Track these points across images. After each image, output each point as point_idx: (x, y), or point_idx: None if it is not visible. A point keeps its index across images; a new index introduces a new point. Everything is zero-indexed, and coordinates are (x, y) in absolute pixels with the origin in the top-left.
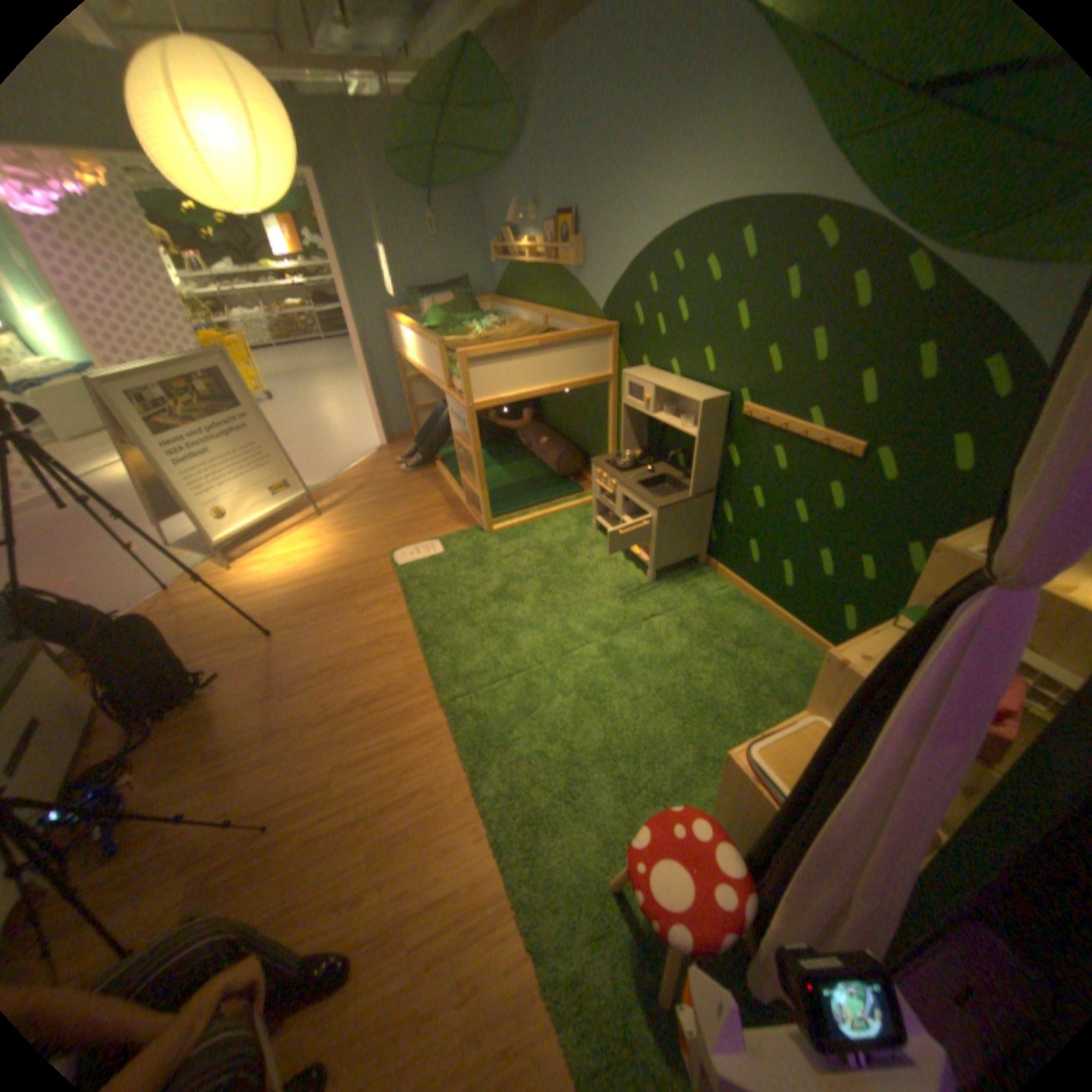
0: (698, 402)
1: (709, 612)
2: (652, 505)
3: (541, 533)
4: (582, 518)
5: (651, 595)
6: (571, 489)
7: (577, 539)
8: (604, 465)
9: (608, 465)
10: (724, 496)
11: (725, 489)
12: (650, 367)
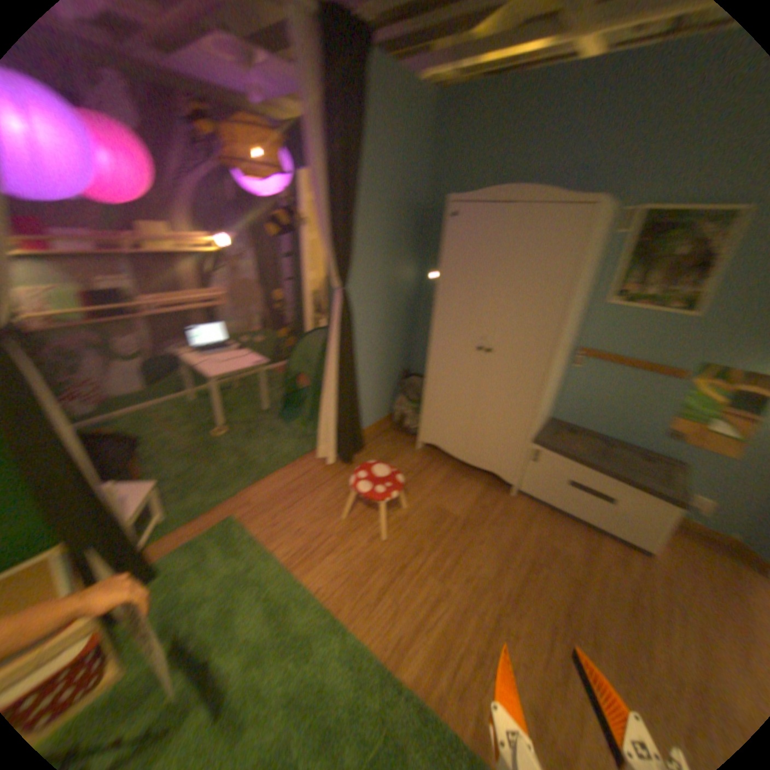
0: None
1: None
2: None
3: None
4: None
5: None
6: None
7: None
8: None
9: None
10: None
11: None
12: None
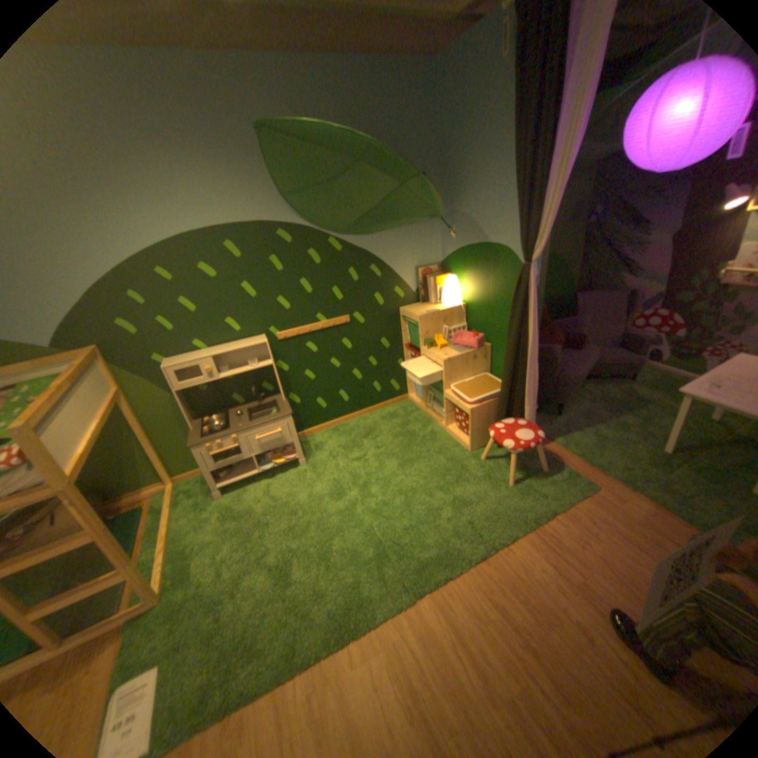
0: (263, 342)
1: (339, 442)
2: (285, 414)
3: (192, 543)
4: (190, 508)
5: (315, 465)
6: (129, 518)
7: (222, 511)
8: (203, 438)
9: (204, 437)
10: (288, 390)
11: (287, 386)
12: (168, 357)
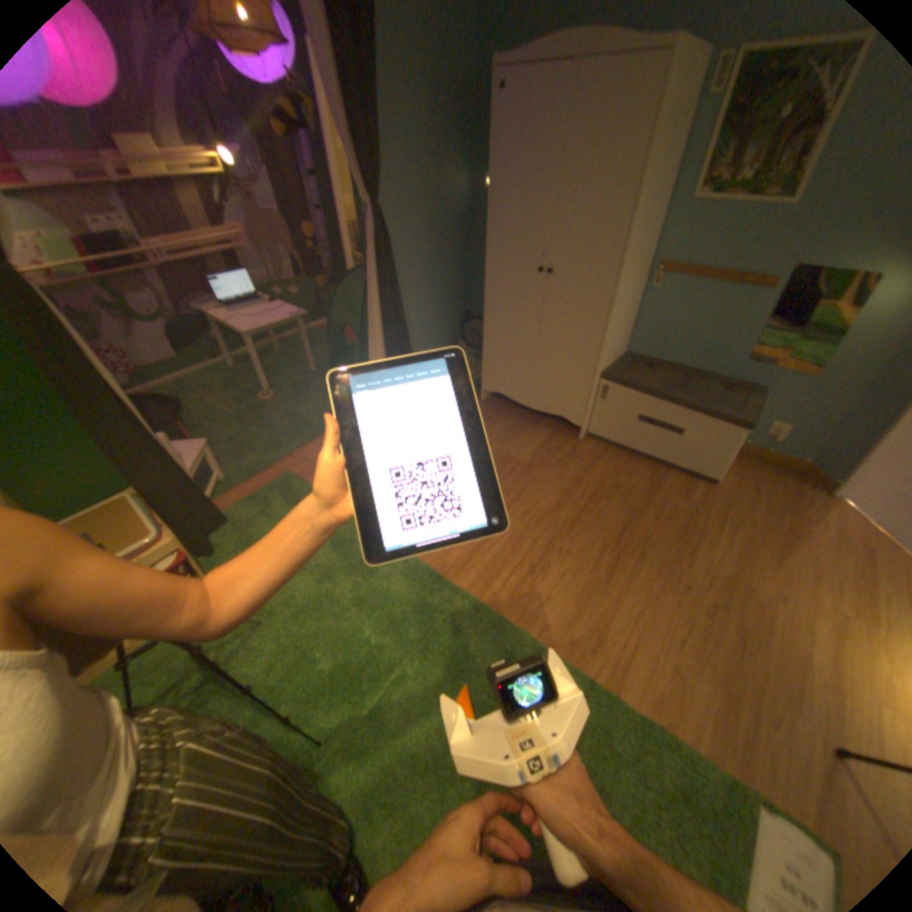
0: None
1: None
2: None
3: None
4: None
5: None
6: None
7: None
8: None
9: None
10: None
11: None
12: None
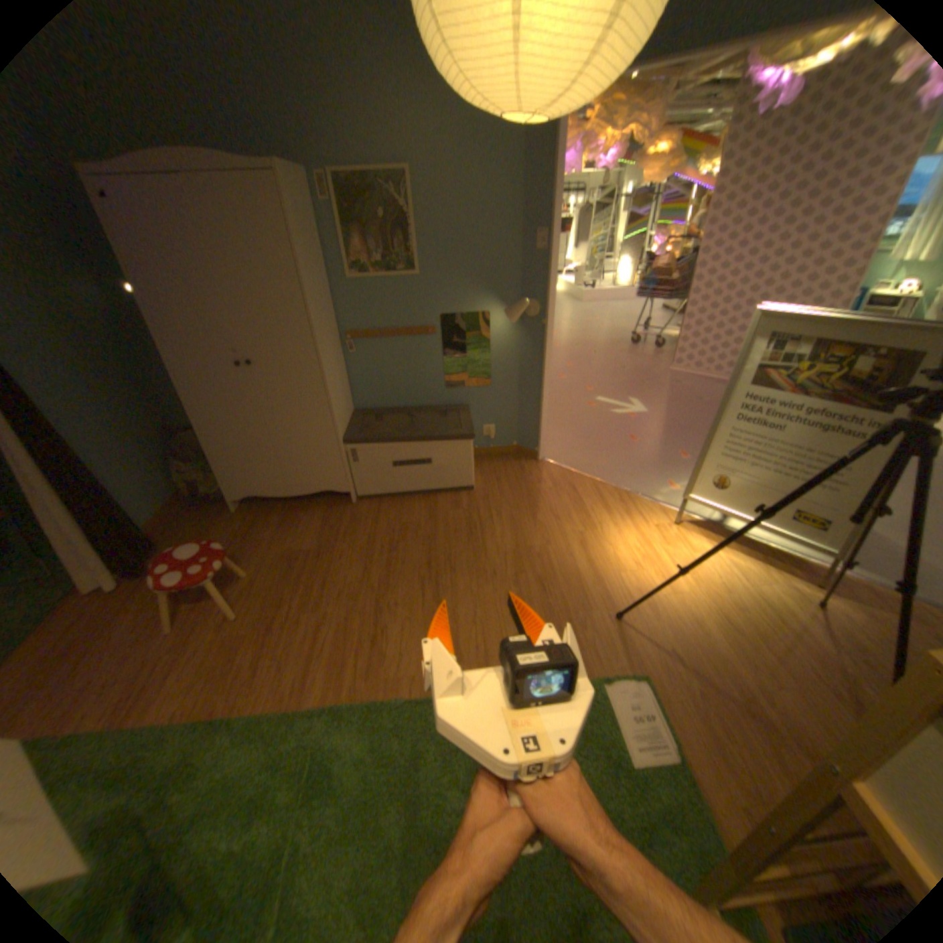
0: None
1: None
2: None
3: None
4: None
5: None
6: None
7: None
8: None
9: None
10: None
11: None
12: None
